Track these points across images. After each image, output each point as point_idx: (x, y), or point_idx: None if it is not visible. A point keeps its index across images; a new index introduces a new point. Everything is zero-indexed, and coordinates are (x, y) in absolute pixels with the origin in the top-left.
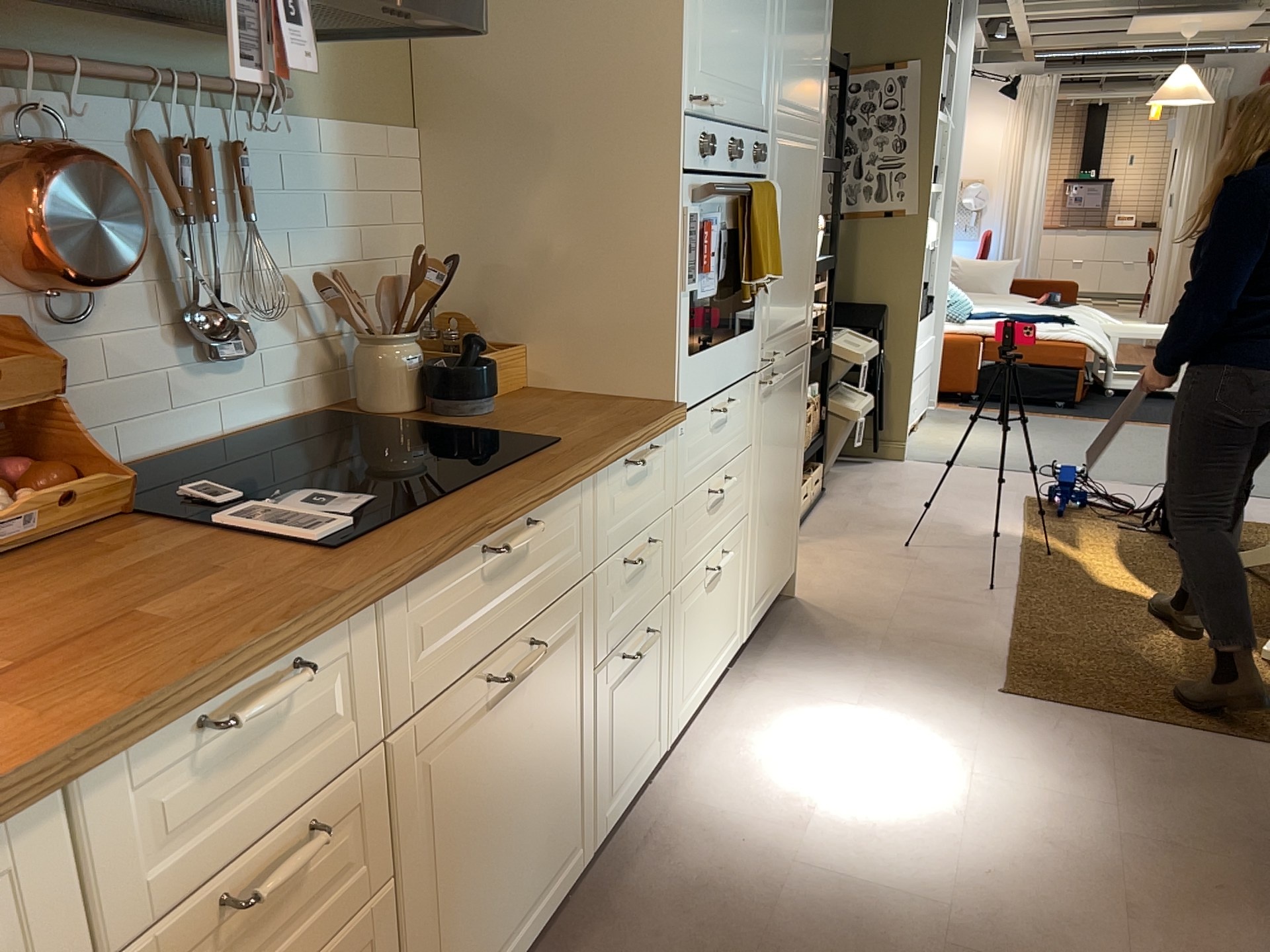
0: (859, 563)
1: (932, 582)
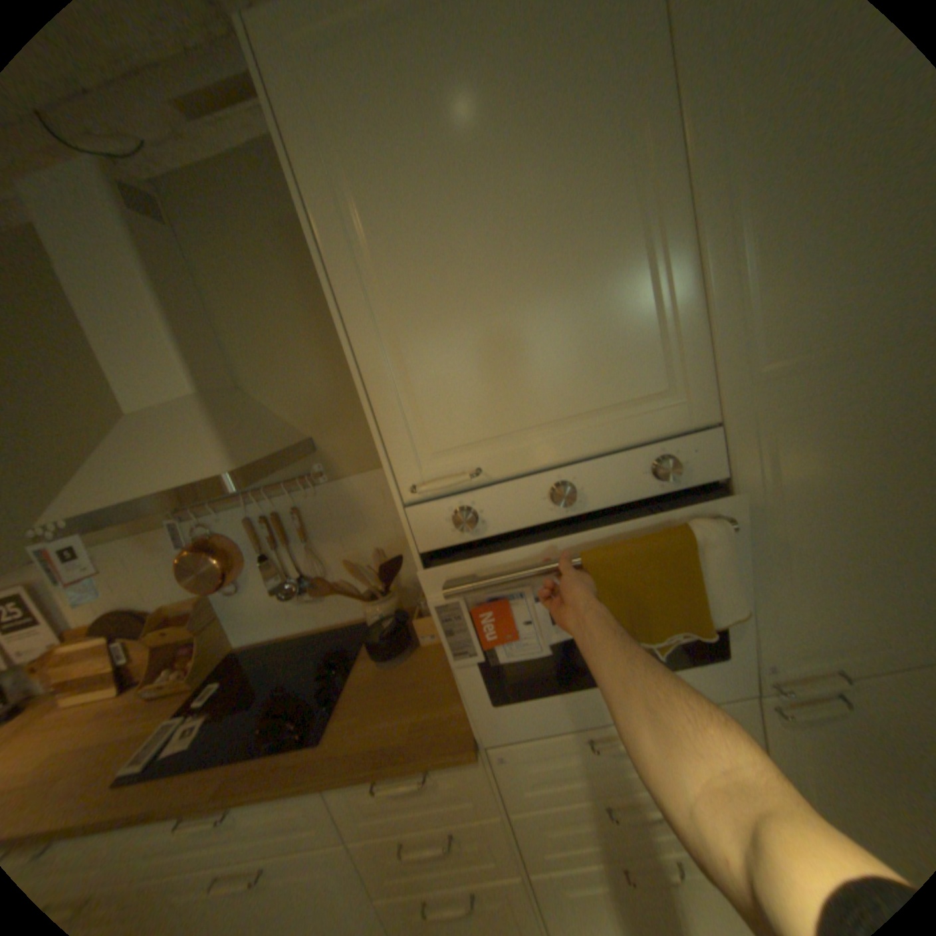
0: None
1: None
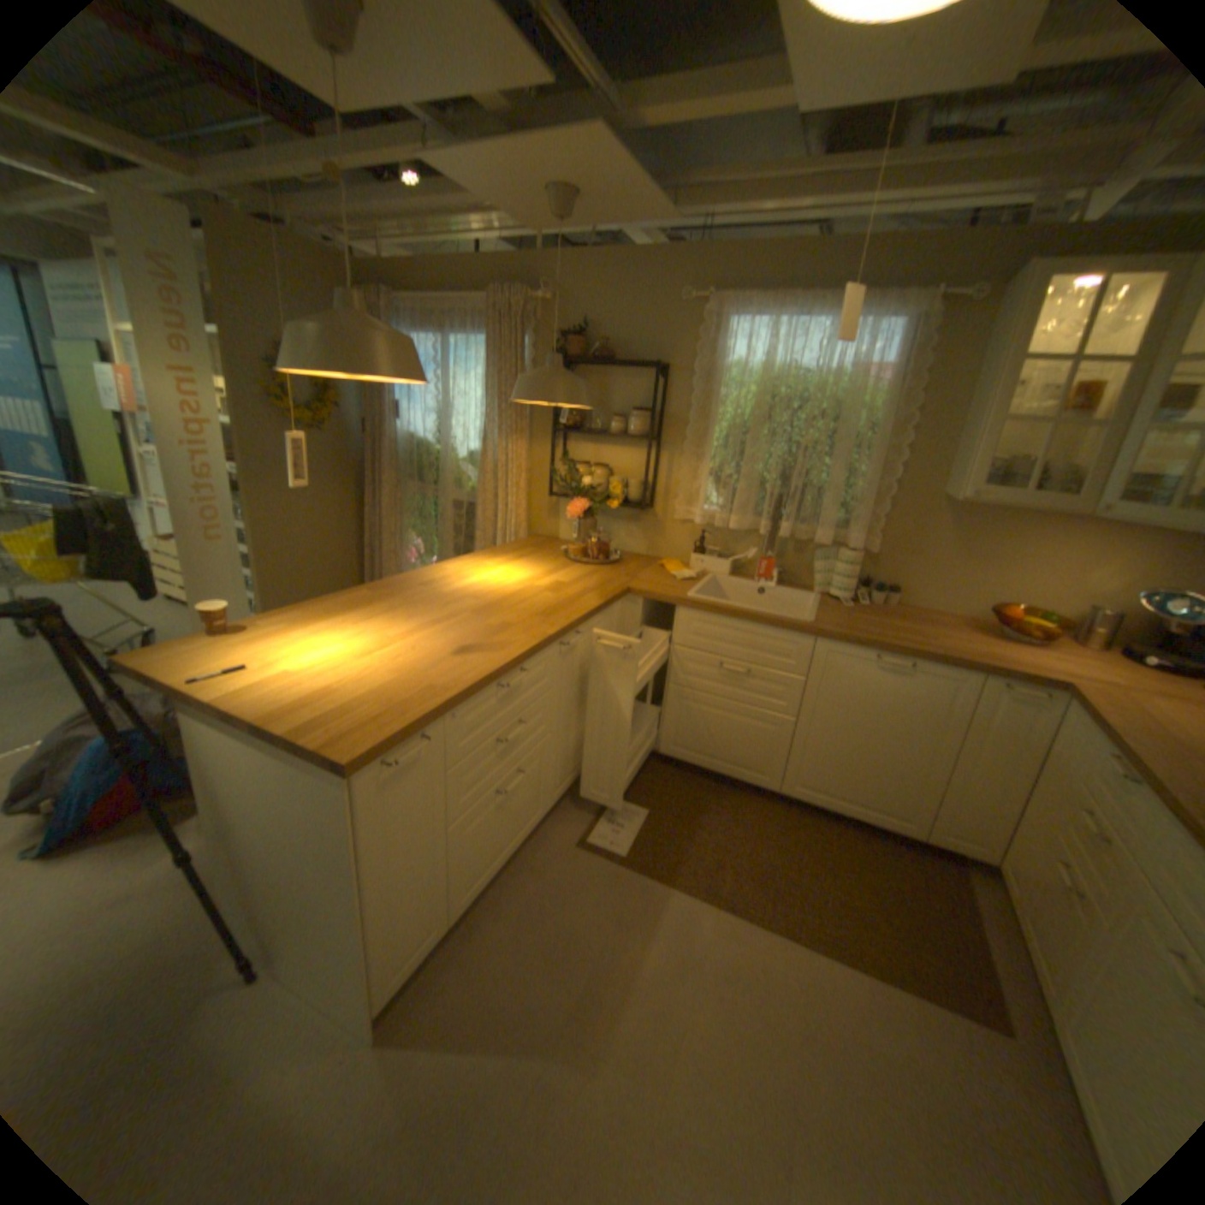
0: None
1: None
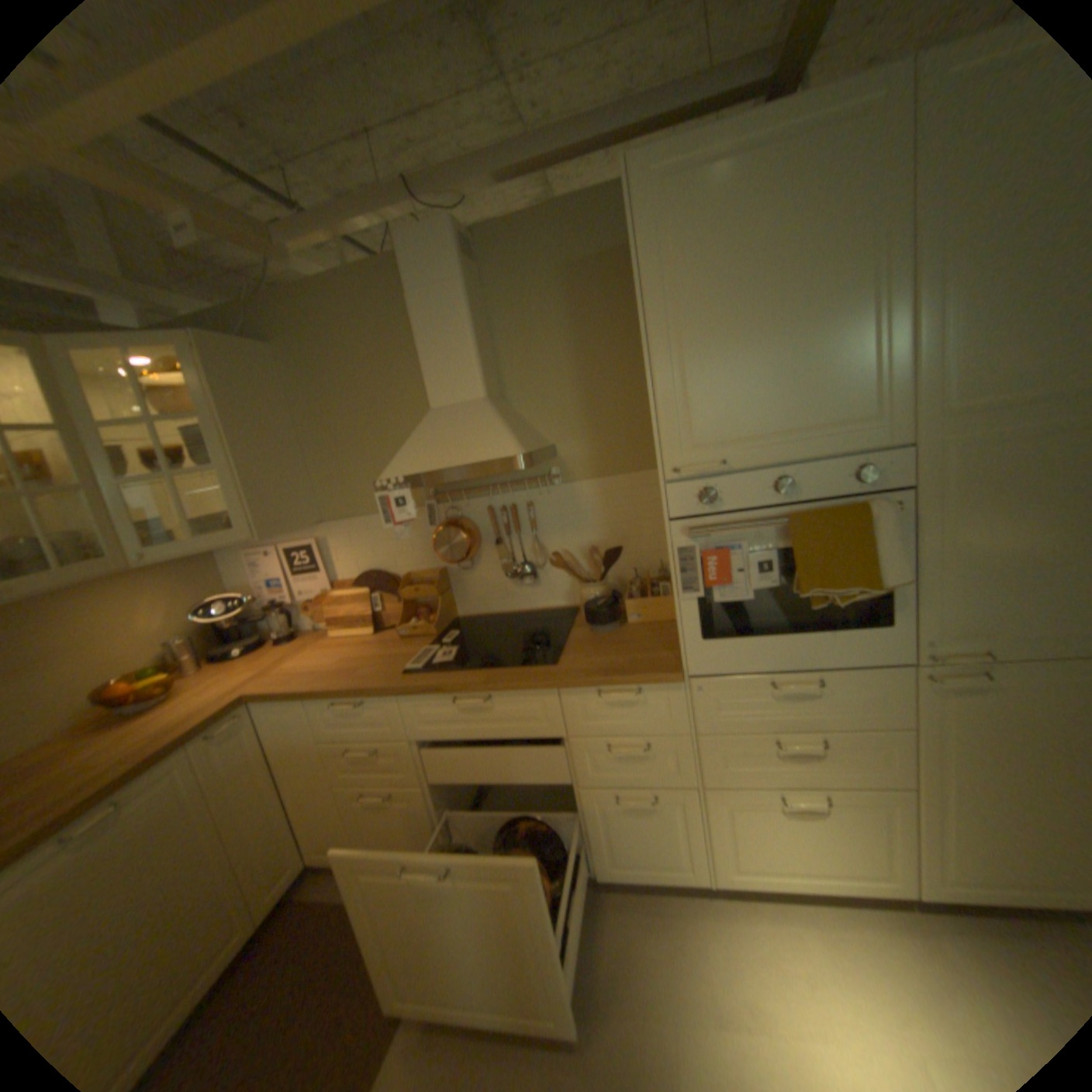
0: None
1: None
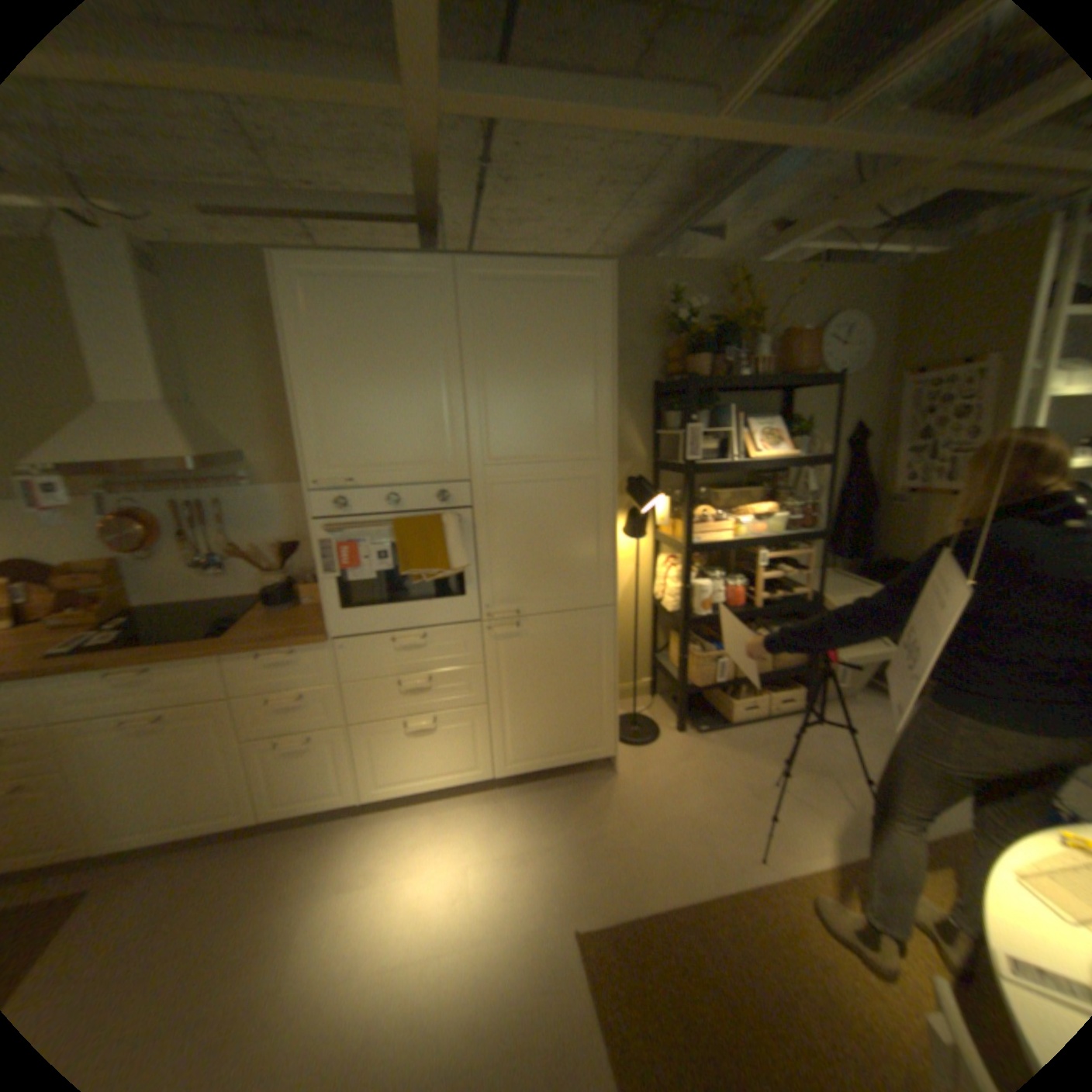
0: (710, 778)
1: (727, 828)
